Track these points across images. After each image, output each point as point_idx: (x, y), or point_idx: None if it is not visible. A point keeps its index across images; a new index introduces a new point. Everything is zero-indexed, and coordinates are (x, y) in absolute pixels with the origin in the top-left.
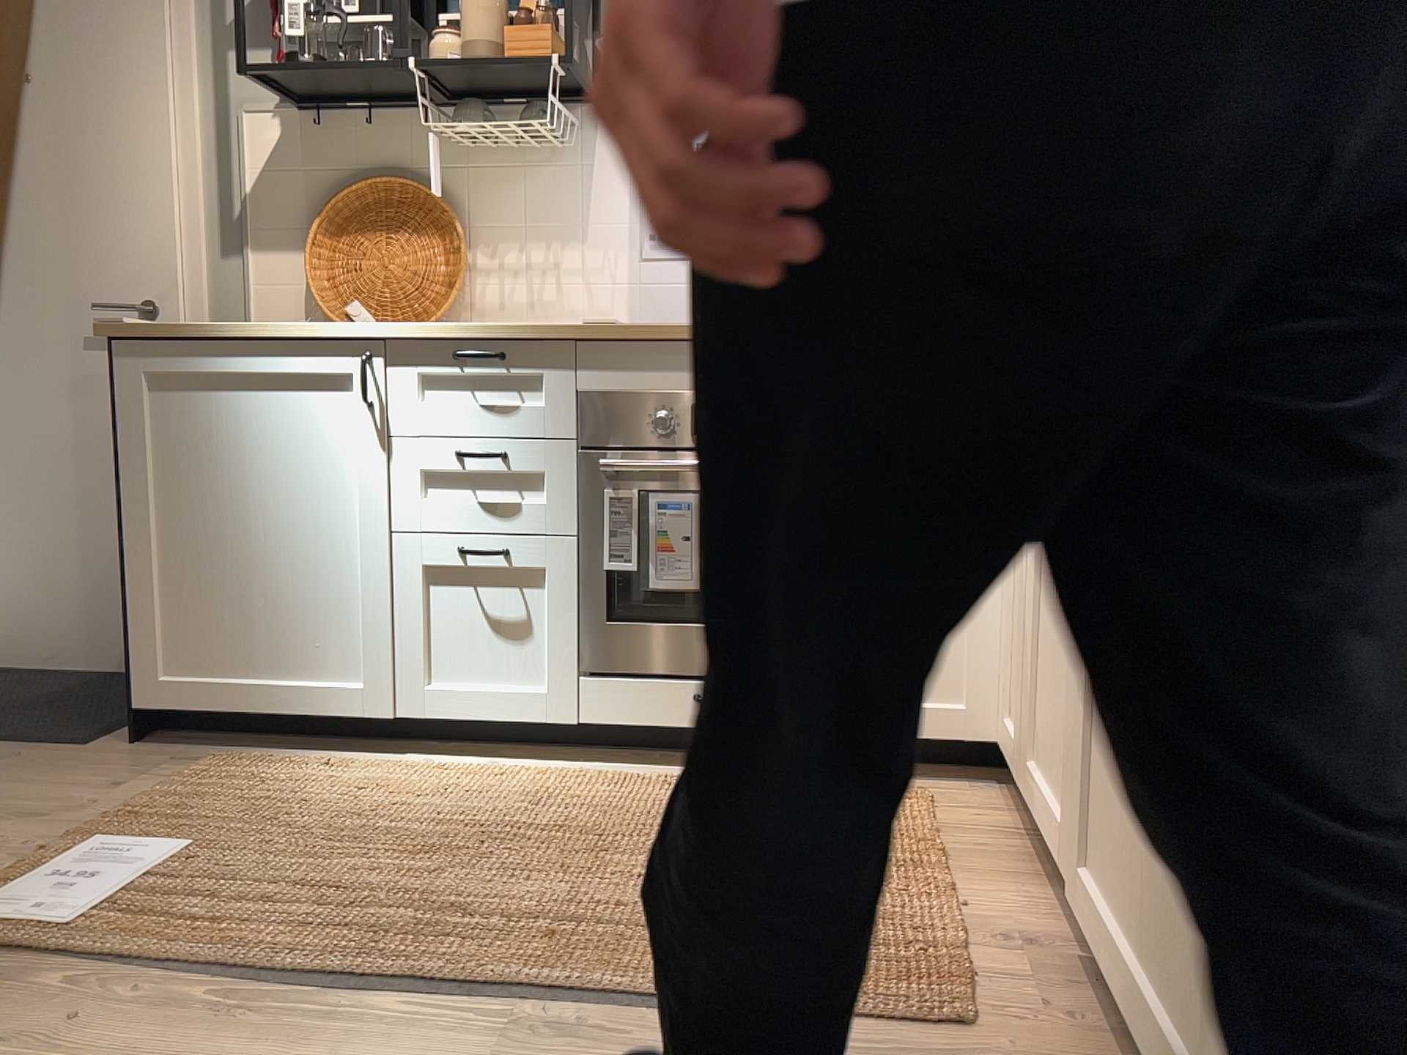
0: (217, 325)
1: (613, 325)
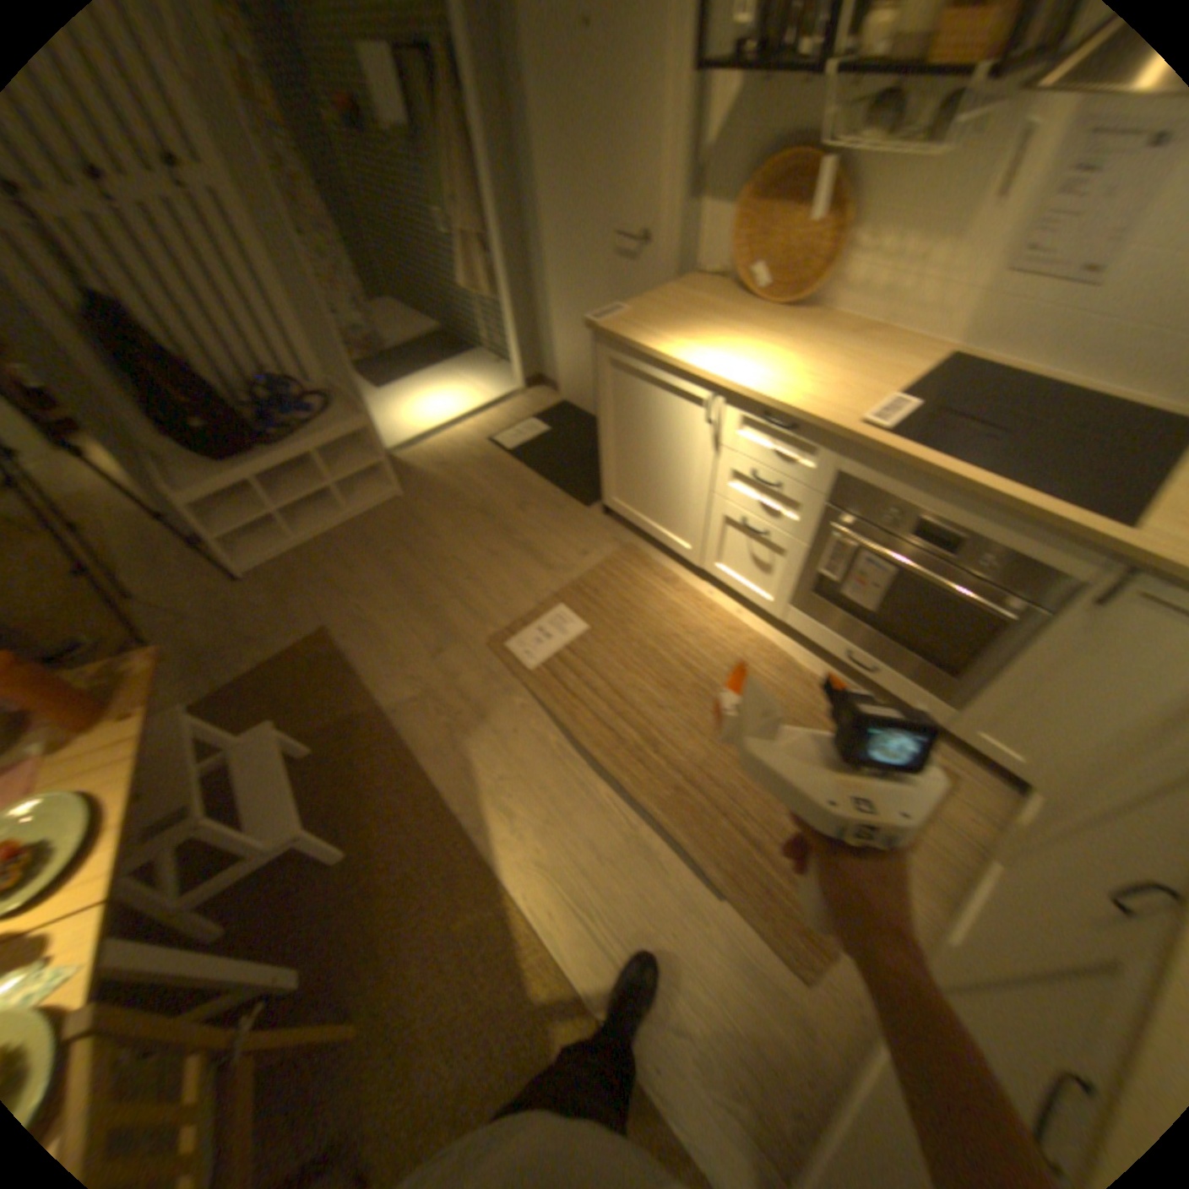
0: (644, 338)
1: (882, 440)
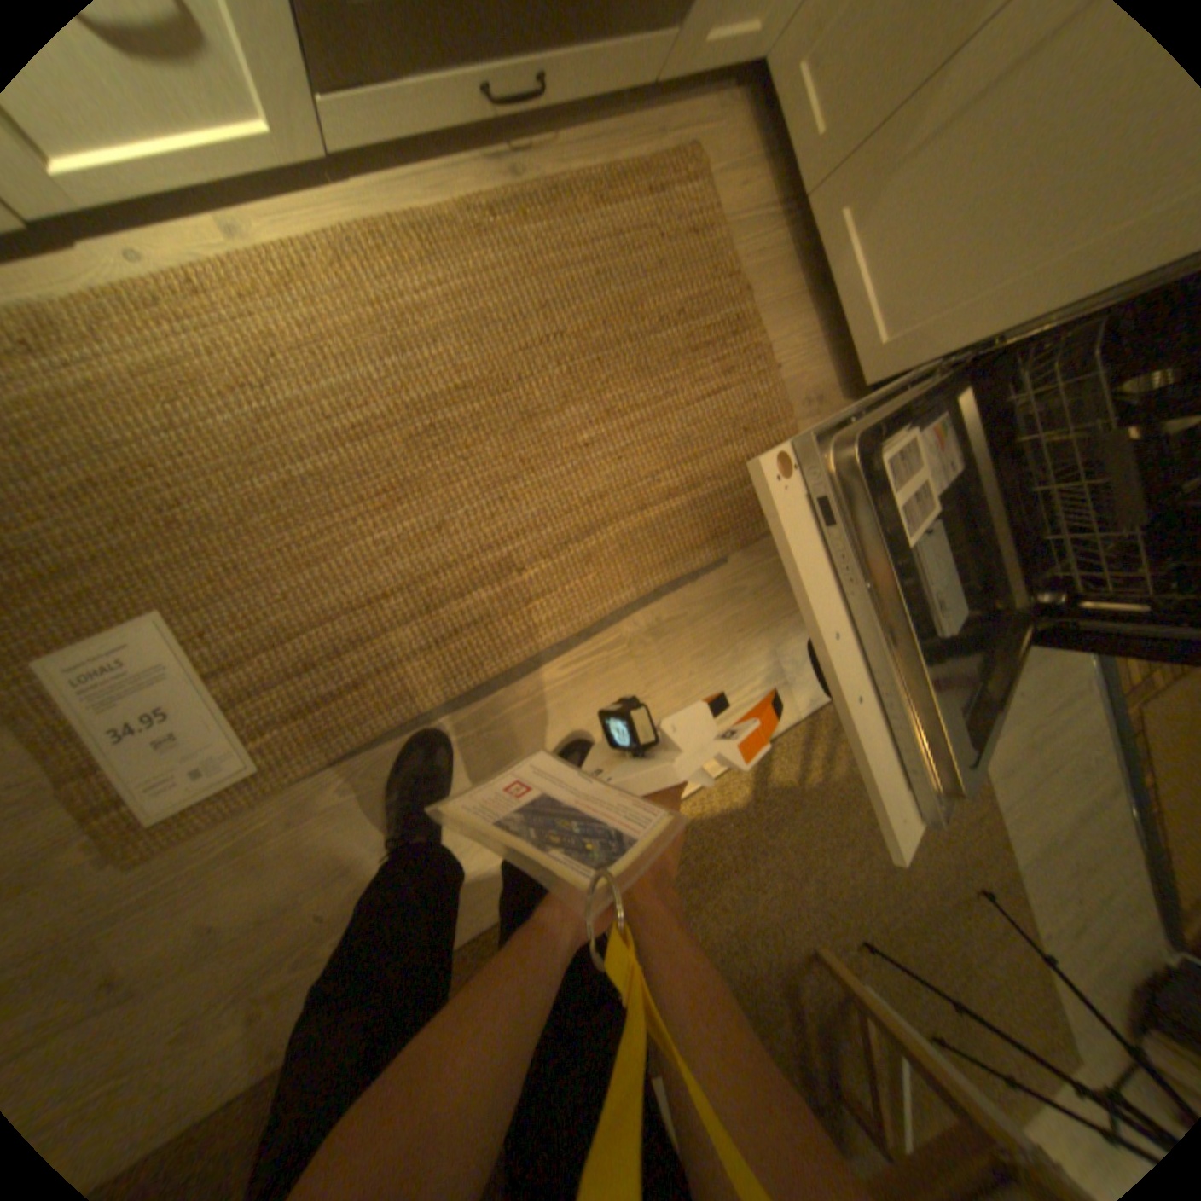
0: None
1: None
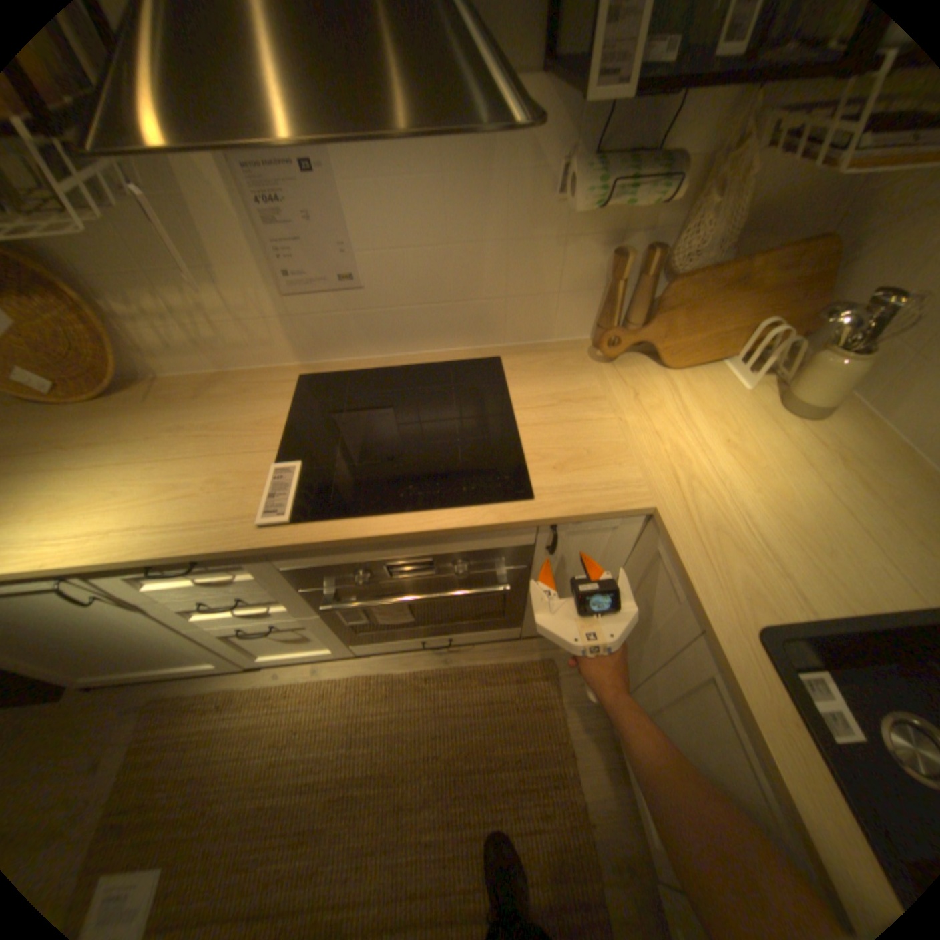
0: None
1: (289, 538)
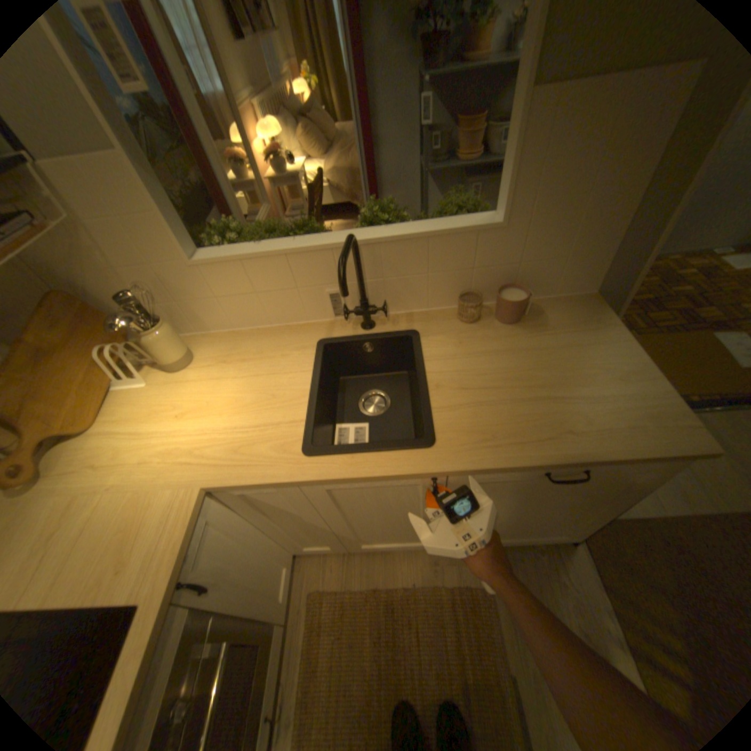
0: None
1: None
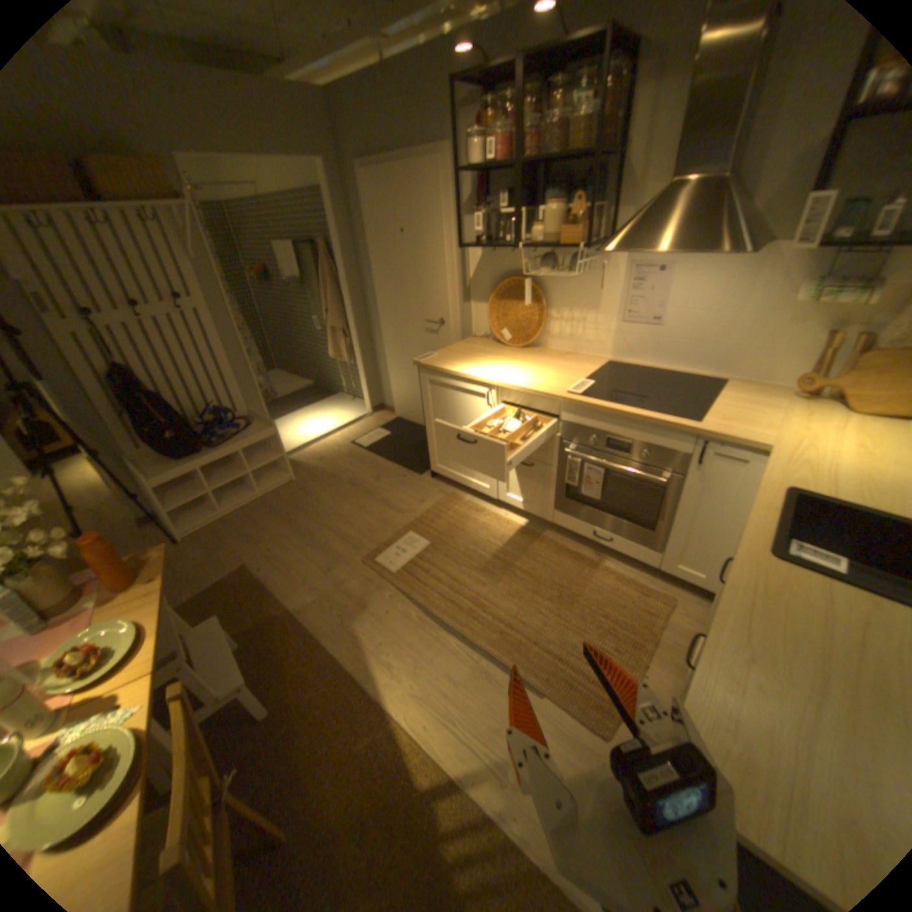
0: (447, 366)
1: (577, 398)
